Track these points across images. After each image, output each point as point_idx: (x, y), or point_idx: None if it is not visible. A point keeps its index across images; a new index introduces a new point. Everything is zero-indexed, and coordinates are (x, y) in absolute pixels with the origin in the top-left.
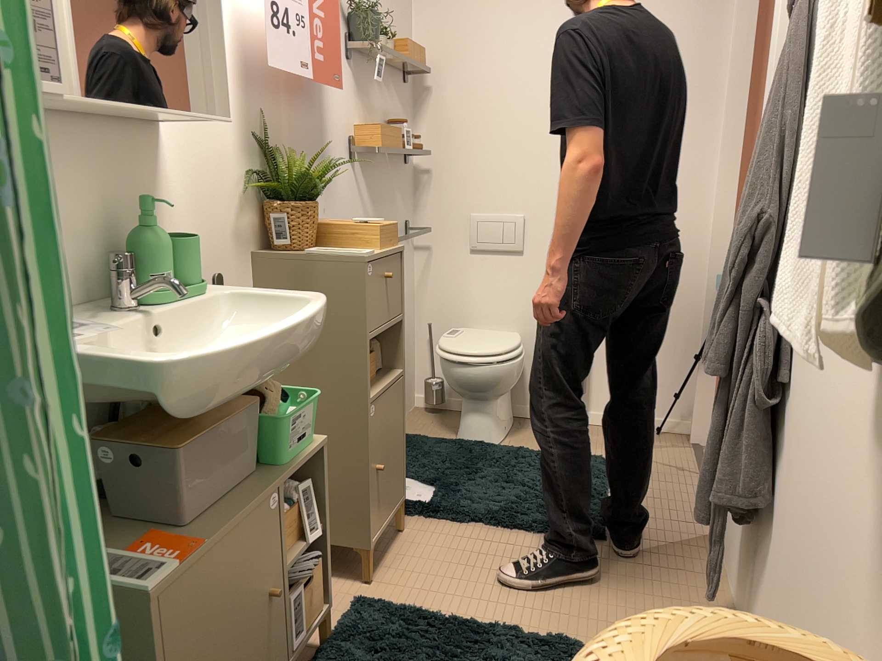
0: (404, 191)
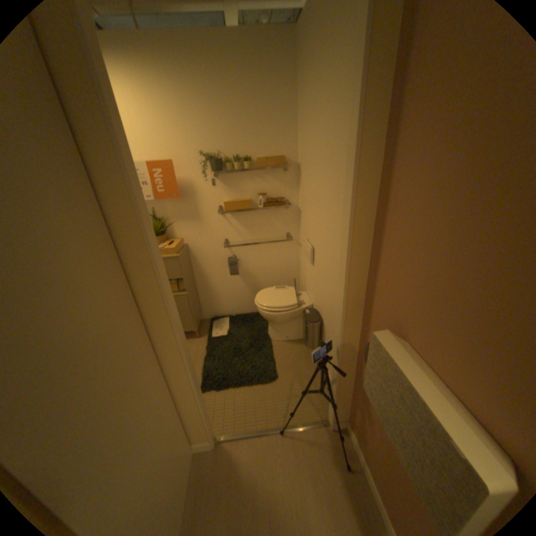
0: (282, 218)
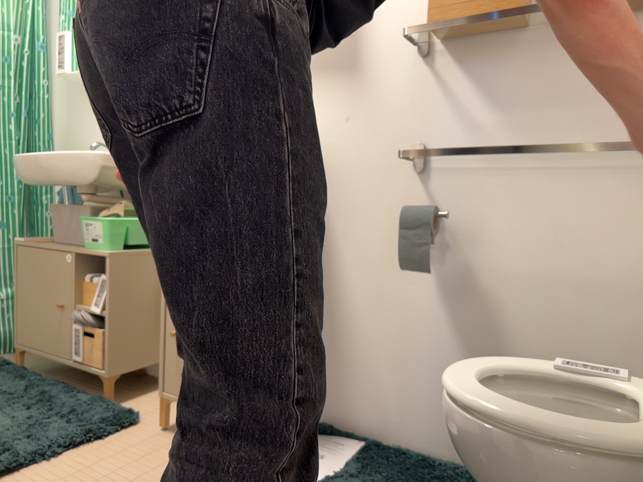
0: None
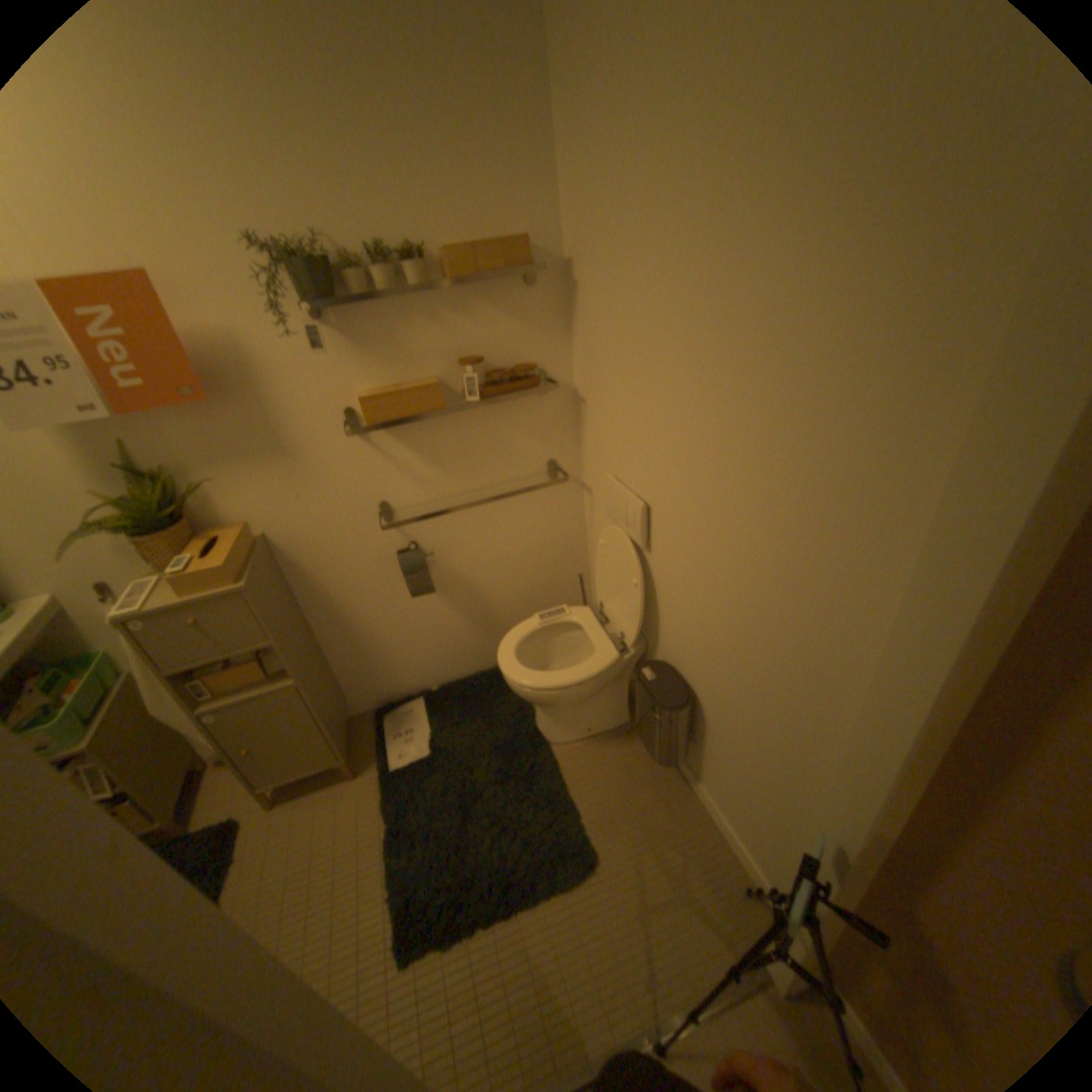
0: (532, 422)
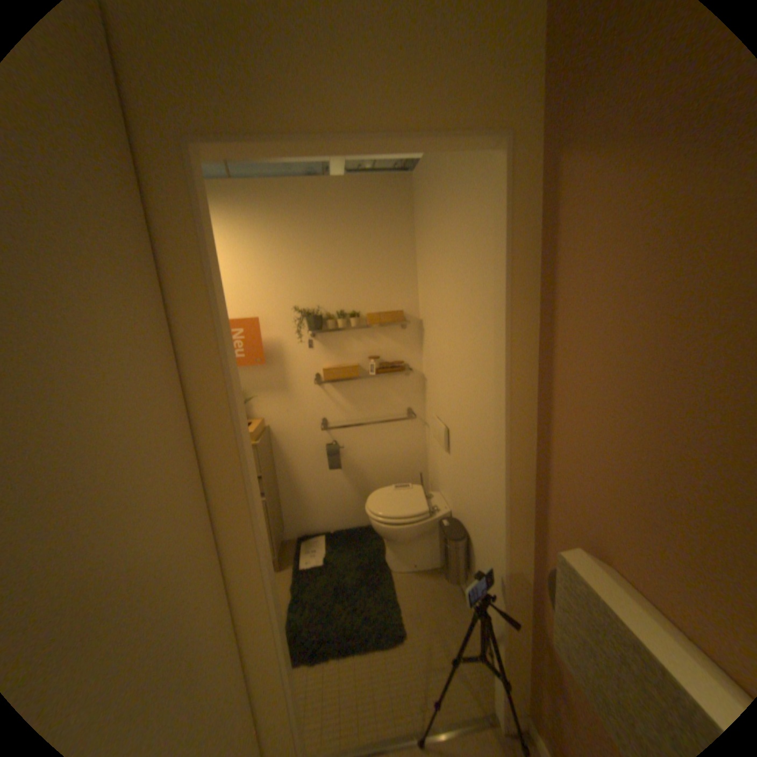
0: (401, 388)
